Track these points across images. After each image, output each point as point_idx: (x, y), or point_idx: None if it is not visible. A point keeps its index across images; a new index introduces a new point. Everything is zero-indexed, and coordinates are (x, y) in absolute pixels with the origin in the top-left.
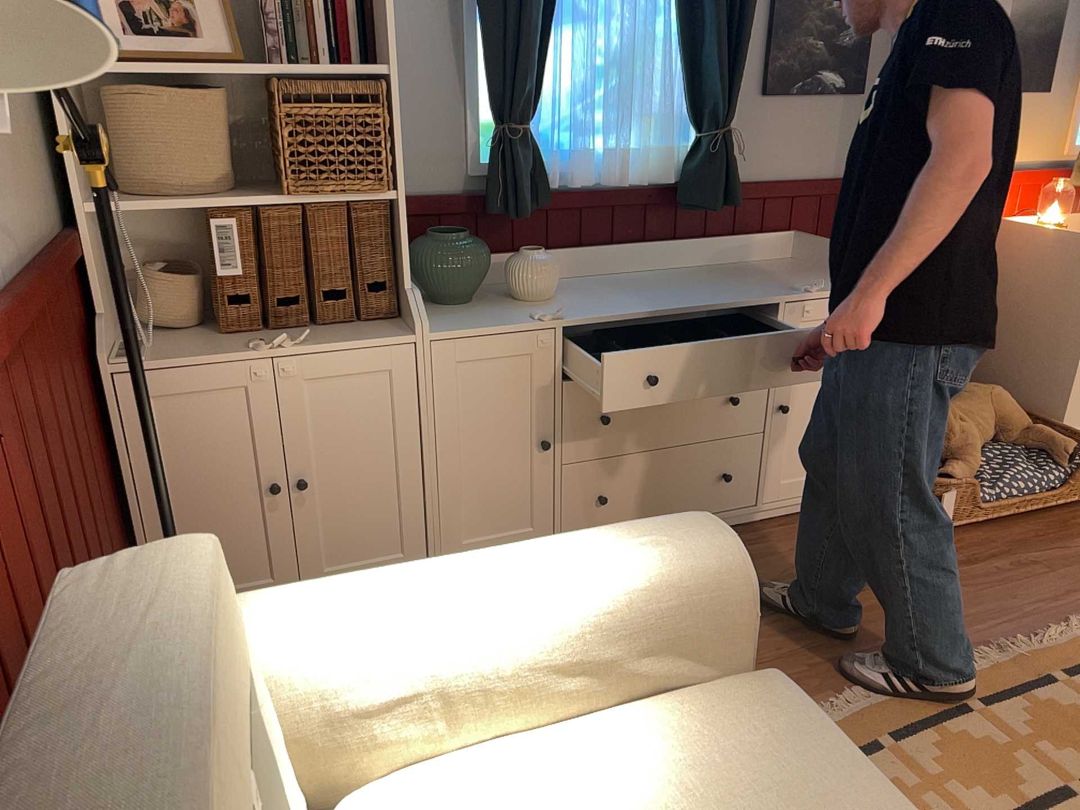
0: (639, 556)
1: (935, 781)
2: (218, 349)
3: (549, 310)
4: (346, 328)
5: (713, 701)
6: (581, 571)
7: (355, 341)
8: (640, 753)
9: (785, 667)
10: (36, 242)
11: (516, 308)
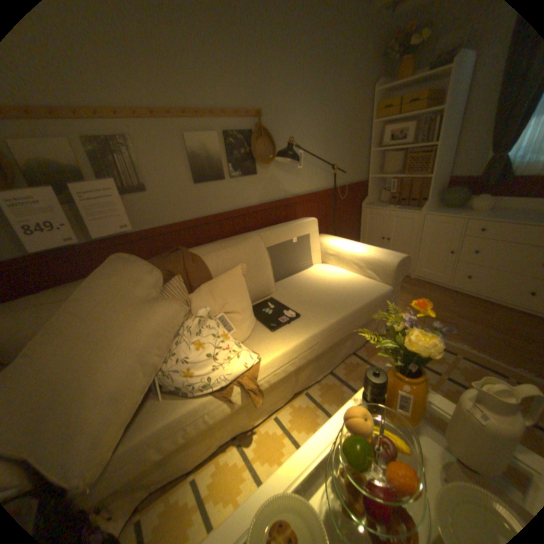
0: (381, 253)
1: (456, 368)
2: (383, 207)
3: (467, 213)
4: (413, 208)
5: (374, 283)
6: (369, 251)
7: (408, 210)
8: (353, 278)
9: (468, 336)
10: (352, 181)
11: (465, 212)
